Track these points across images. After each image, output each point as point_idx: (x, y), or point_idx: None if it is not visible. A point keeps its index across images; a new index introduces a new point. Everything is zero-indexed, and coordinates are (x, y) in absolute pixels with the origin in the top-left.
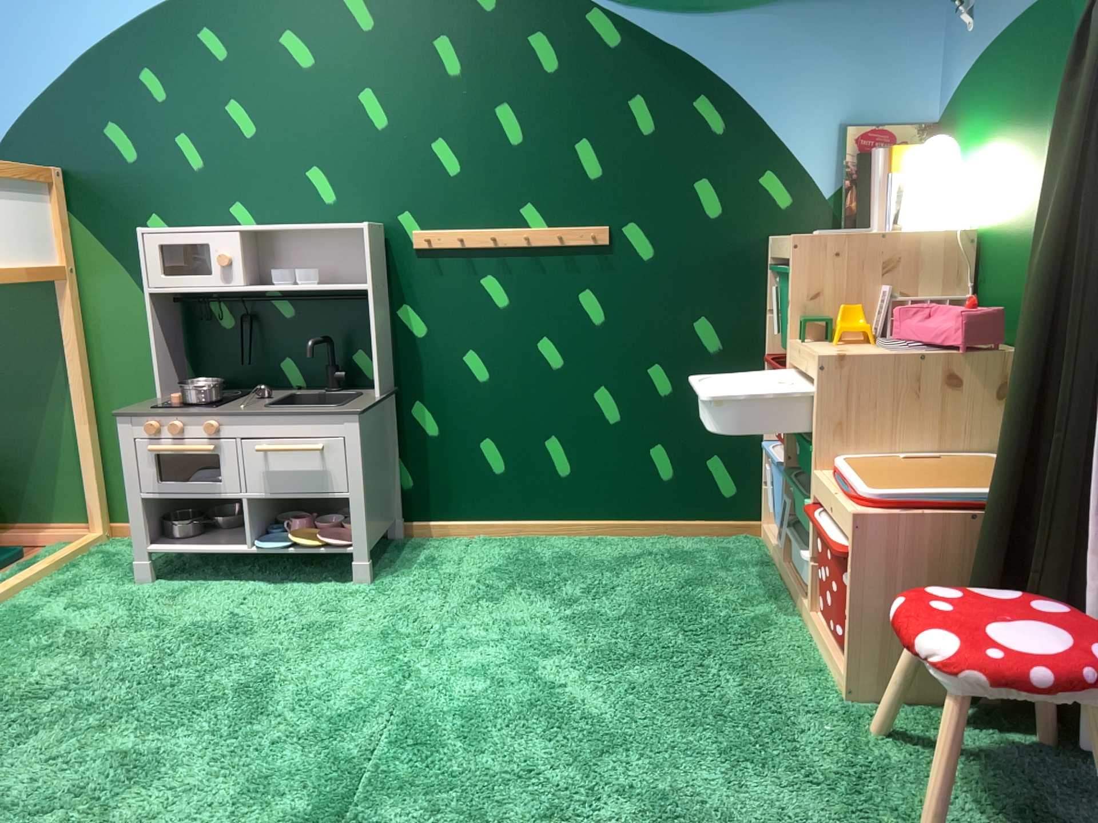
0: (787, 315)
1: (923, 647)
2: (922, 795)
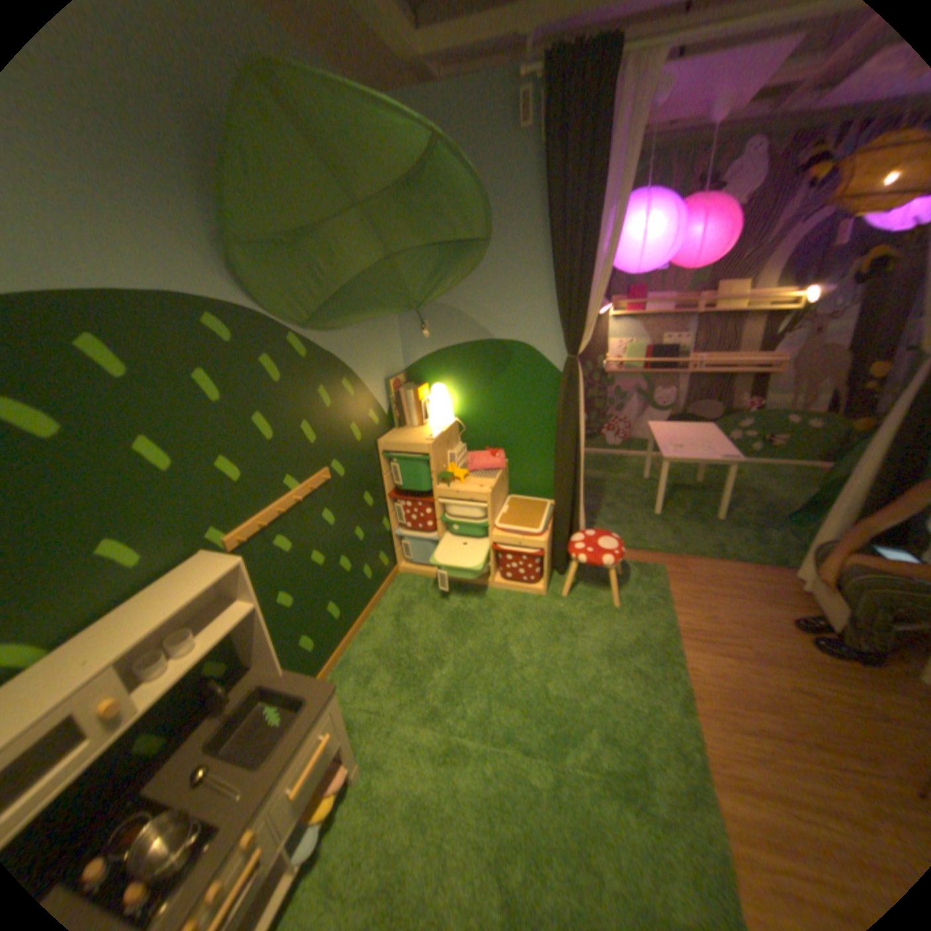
0: (425, 477)
1: (604, 563)
2: (605, 598)
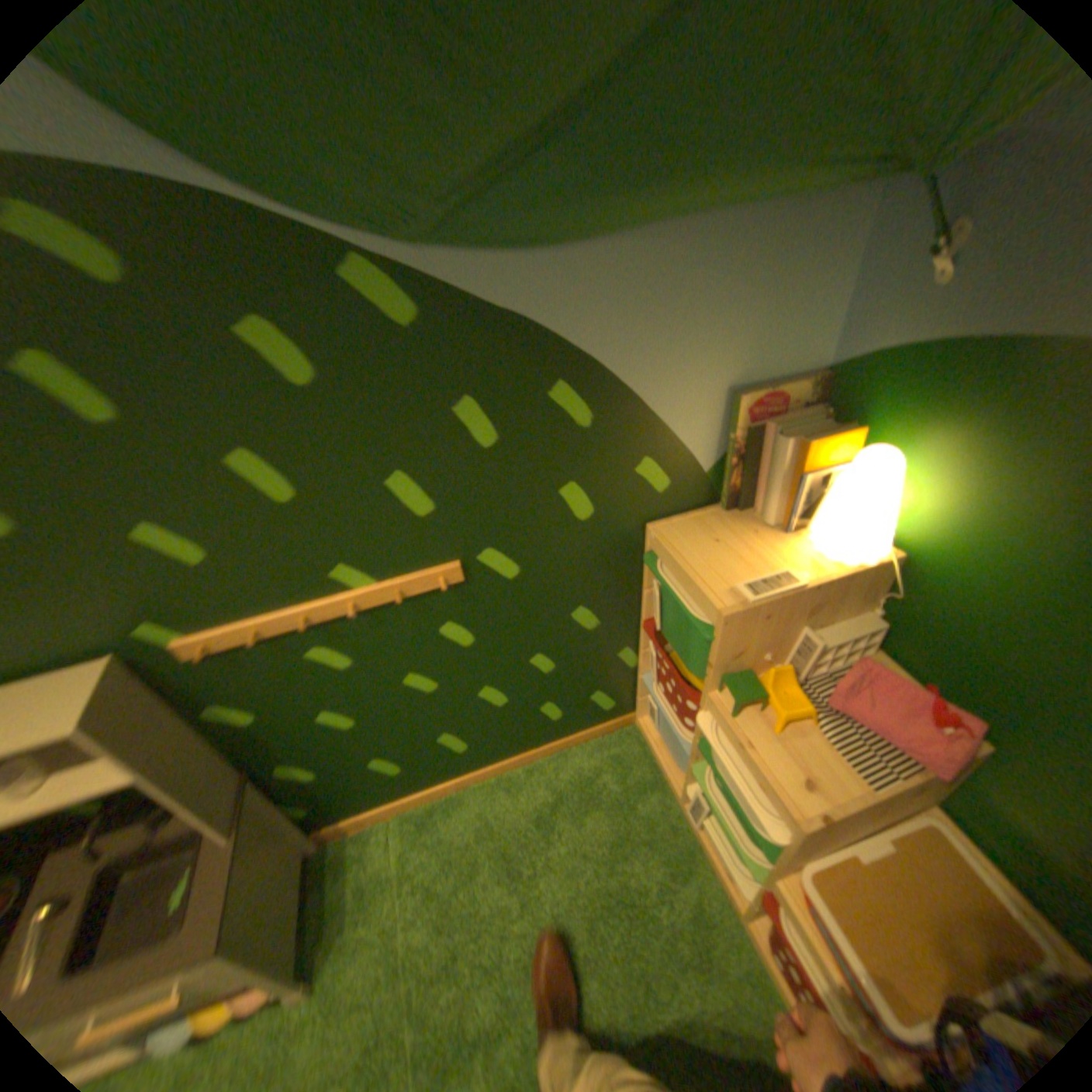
0: (700, 659)
1: None
2: None
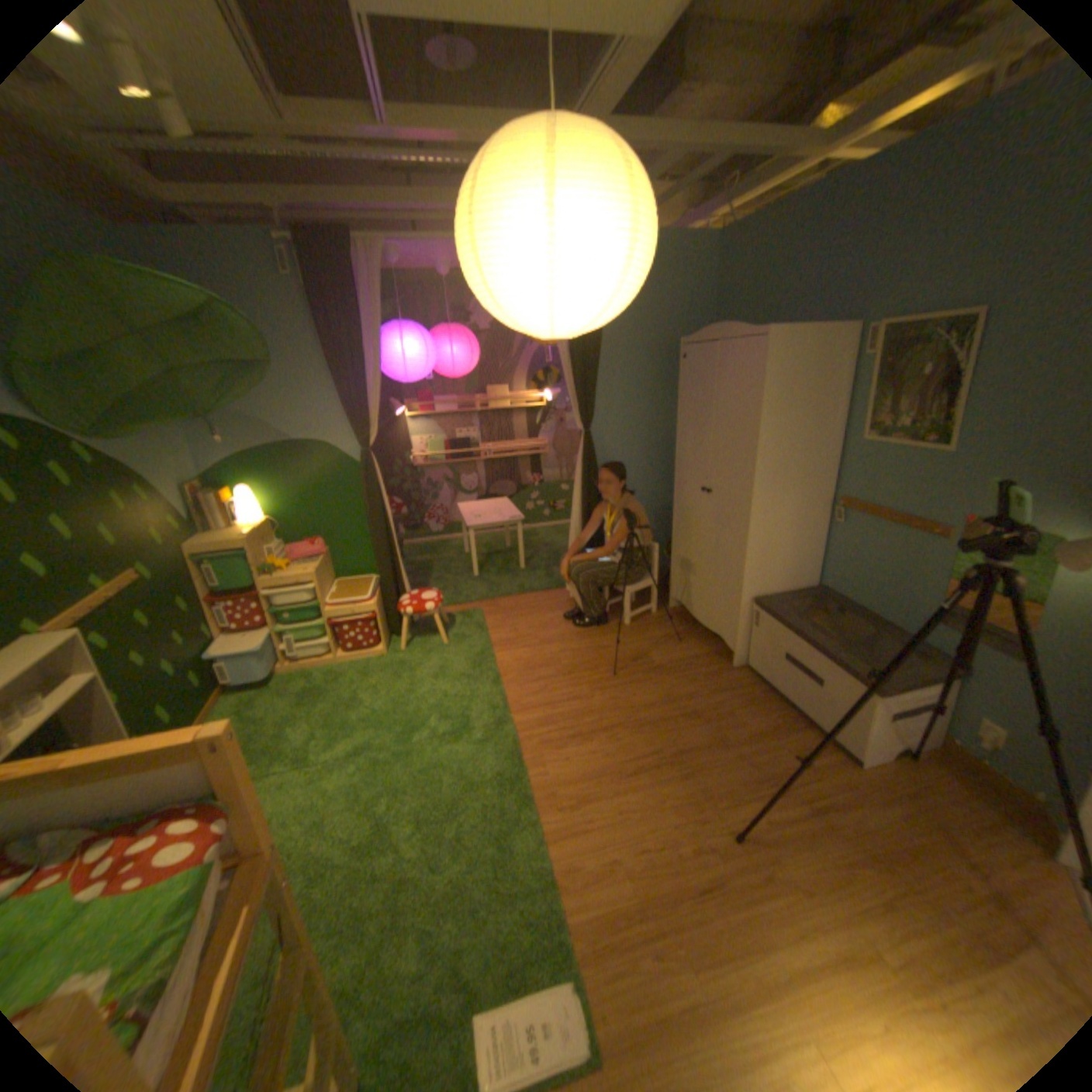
0: (243, 572)
1: (427, 609)
2: (435, 639)
